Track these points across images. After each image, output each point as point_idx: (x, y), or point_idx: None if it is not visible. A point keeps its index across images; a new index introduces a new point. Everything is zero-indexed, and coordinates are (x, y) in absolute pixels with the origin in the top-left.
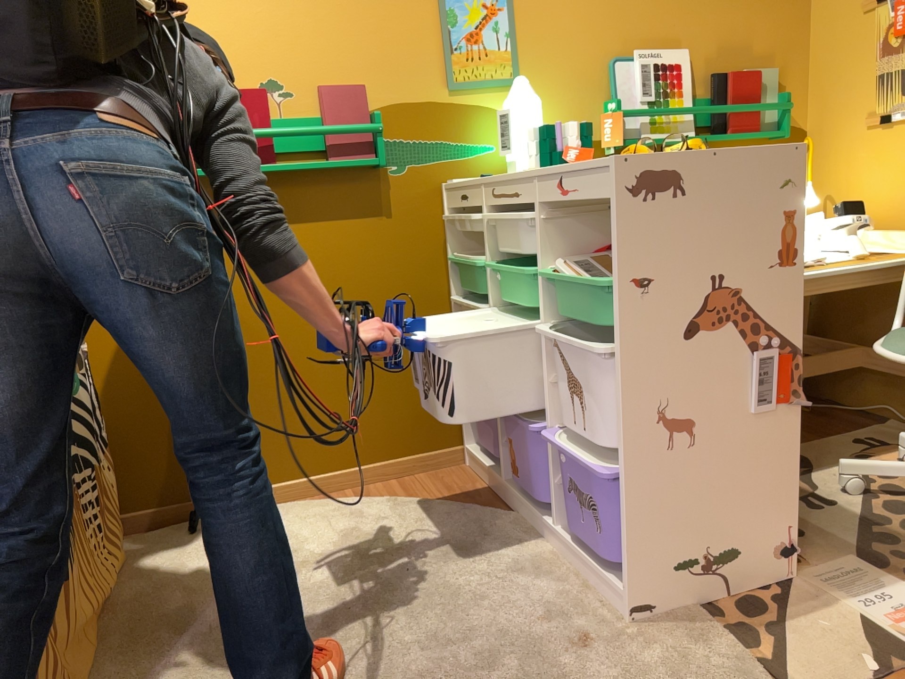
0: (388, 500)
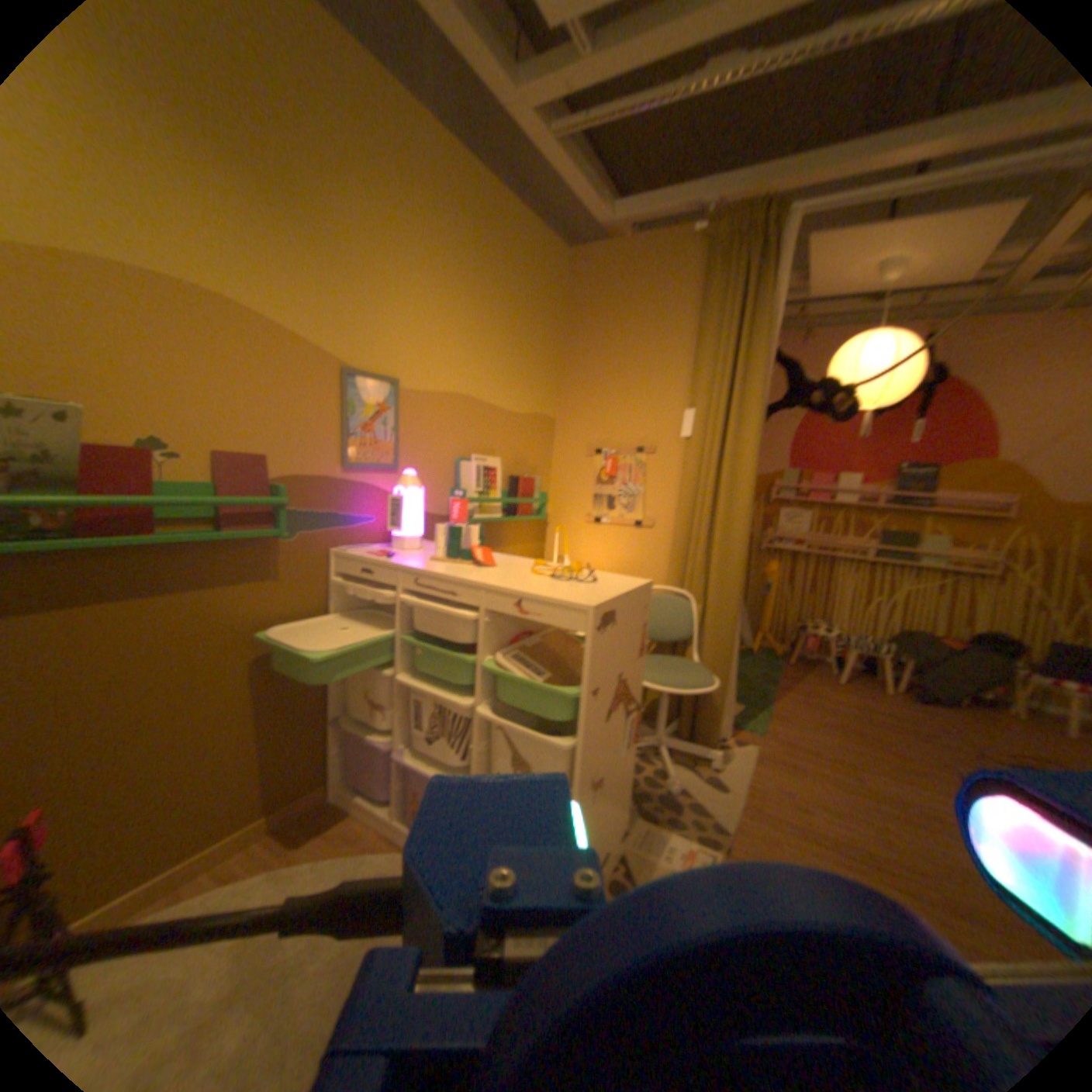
0: (272, 880)
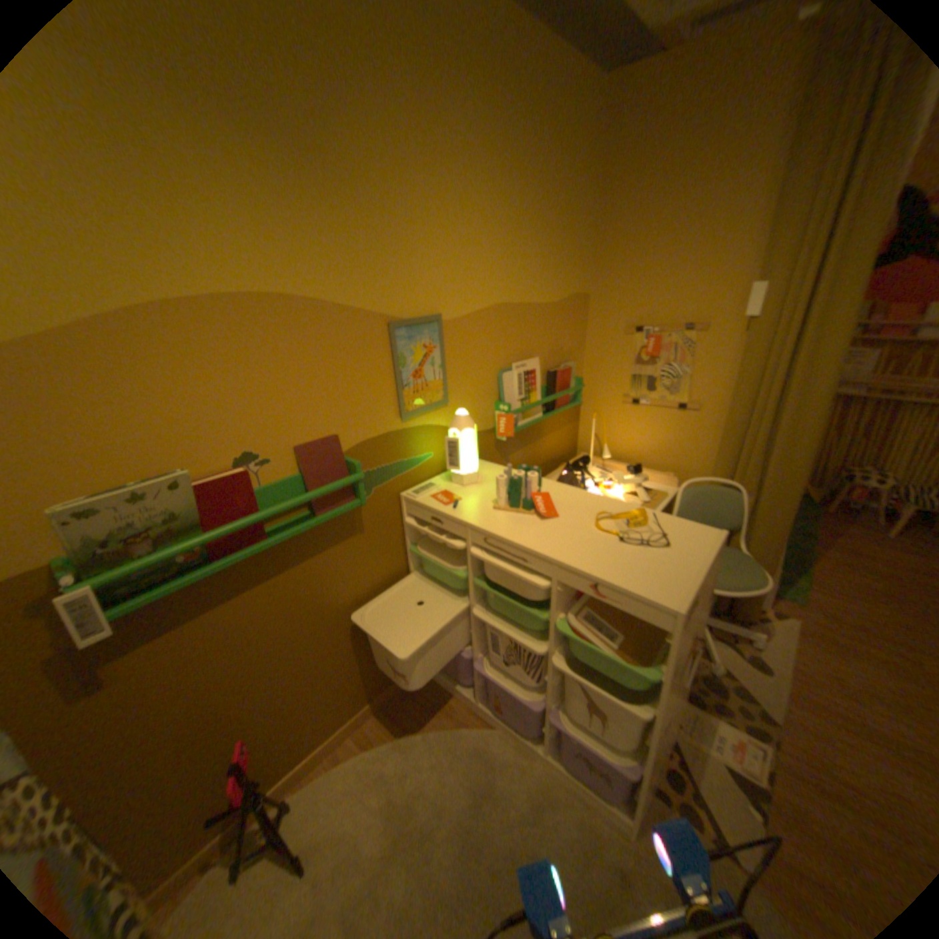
0: (395, 749)
